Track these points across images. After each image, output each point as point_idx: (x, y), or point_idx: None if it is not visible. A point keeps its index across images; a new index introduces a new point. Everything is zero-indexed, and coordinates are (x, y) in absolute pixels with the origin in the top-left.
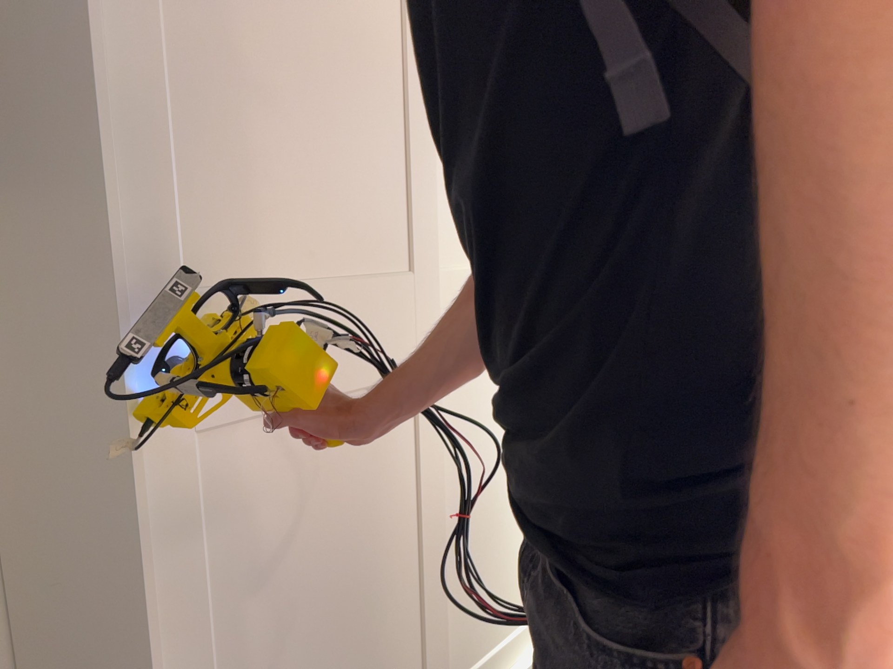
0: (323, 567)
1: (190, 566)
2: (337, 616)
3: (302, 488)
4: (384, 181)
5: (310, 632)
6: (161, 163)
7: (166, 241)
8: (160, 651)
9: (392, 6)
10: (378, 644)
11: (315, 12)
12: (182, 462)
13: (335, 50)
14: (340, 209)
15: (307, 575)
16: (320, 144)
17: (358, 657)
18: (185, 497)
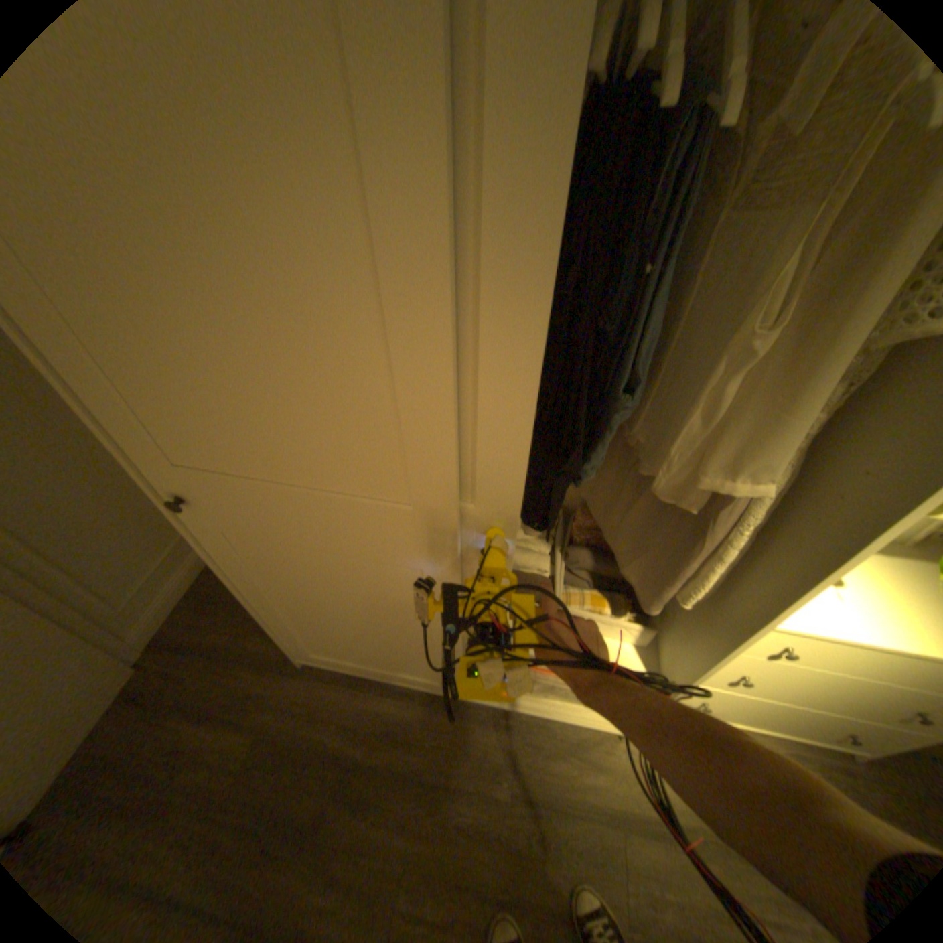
0: (342, 609)
1: (242, 573)
2: (358, 627)
3: (314, 577)
4: (358, 424)
5: (338, 622)
6: (100, 387)
7: (138, 437)
8: (239, 590)
9: (330, 155)
10: (395, 648)
11: (176, 209)
12: (216, 539)
13: (232, 265)
14: (300, 440)
15: (329, 606)
16: (252, 380)
17: (378, 644)
18: (225, 551)
